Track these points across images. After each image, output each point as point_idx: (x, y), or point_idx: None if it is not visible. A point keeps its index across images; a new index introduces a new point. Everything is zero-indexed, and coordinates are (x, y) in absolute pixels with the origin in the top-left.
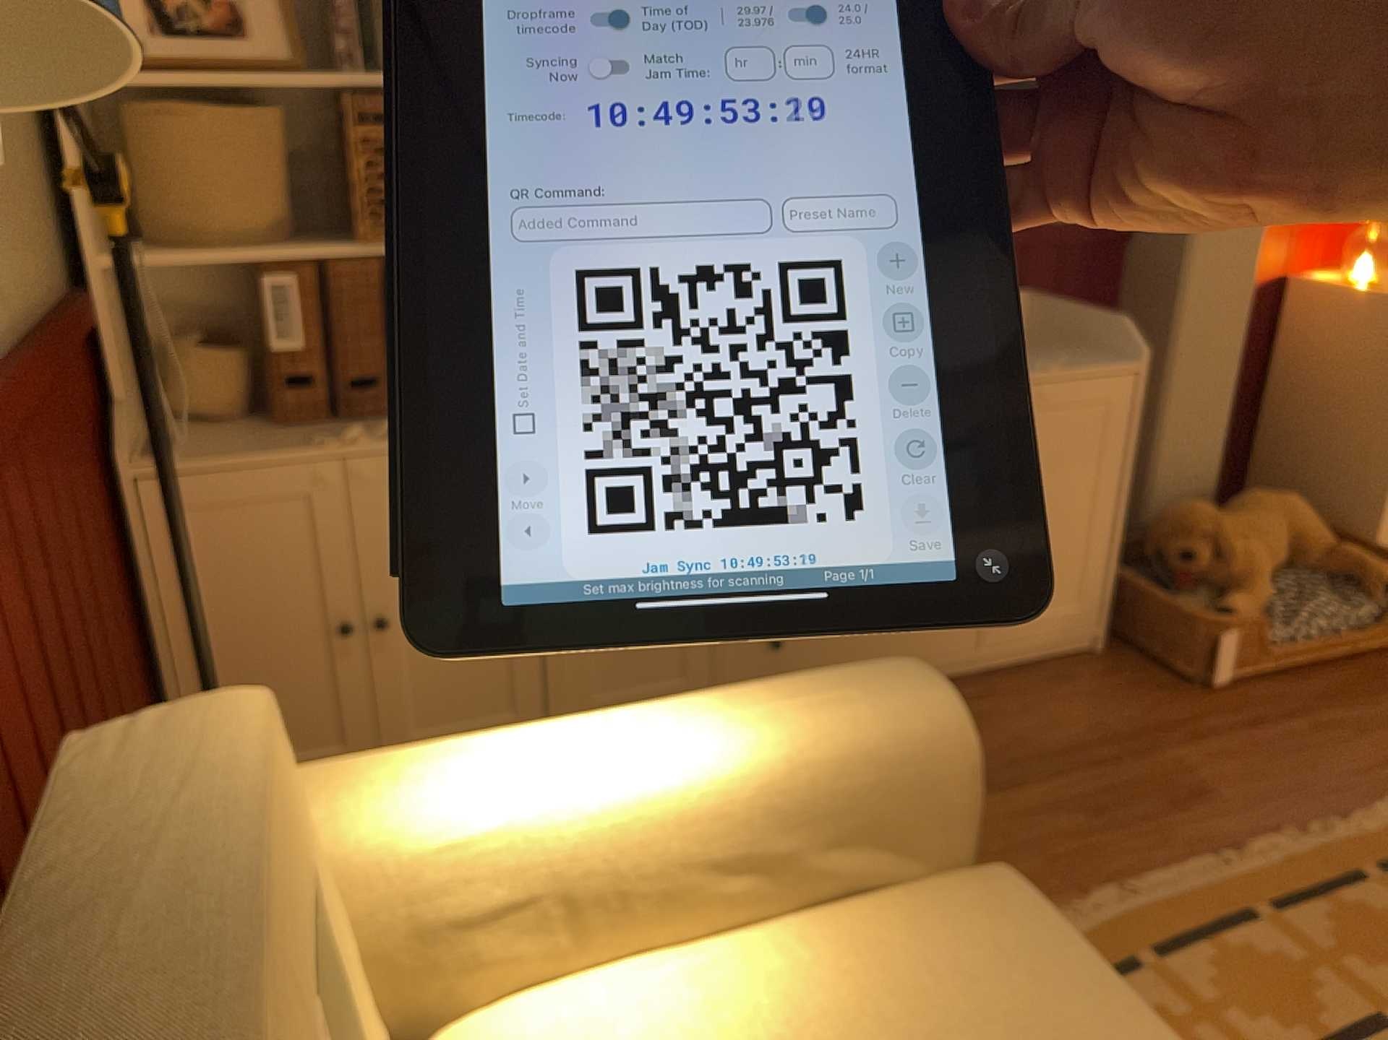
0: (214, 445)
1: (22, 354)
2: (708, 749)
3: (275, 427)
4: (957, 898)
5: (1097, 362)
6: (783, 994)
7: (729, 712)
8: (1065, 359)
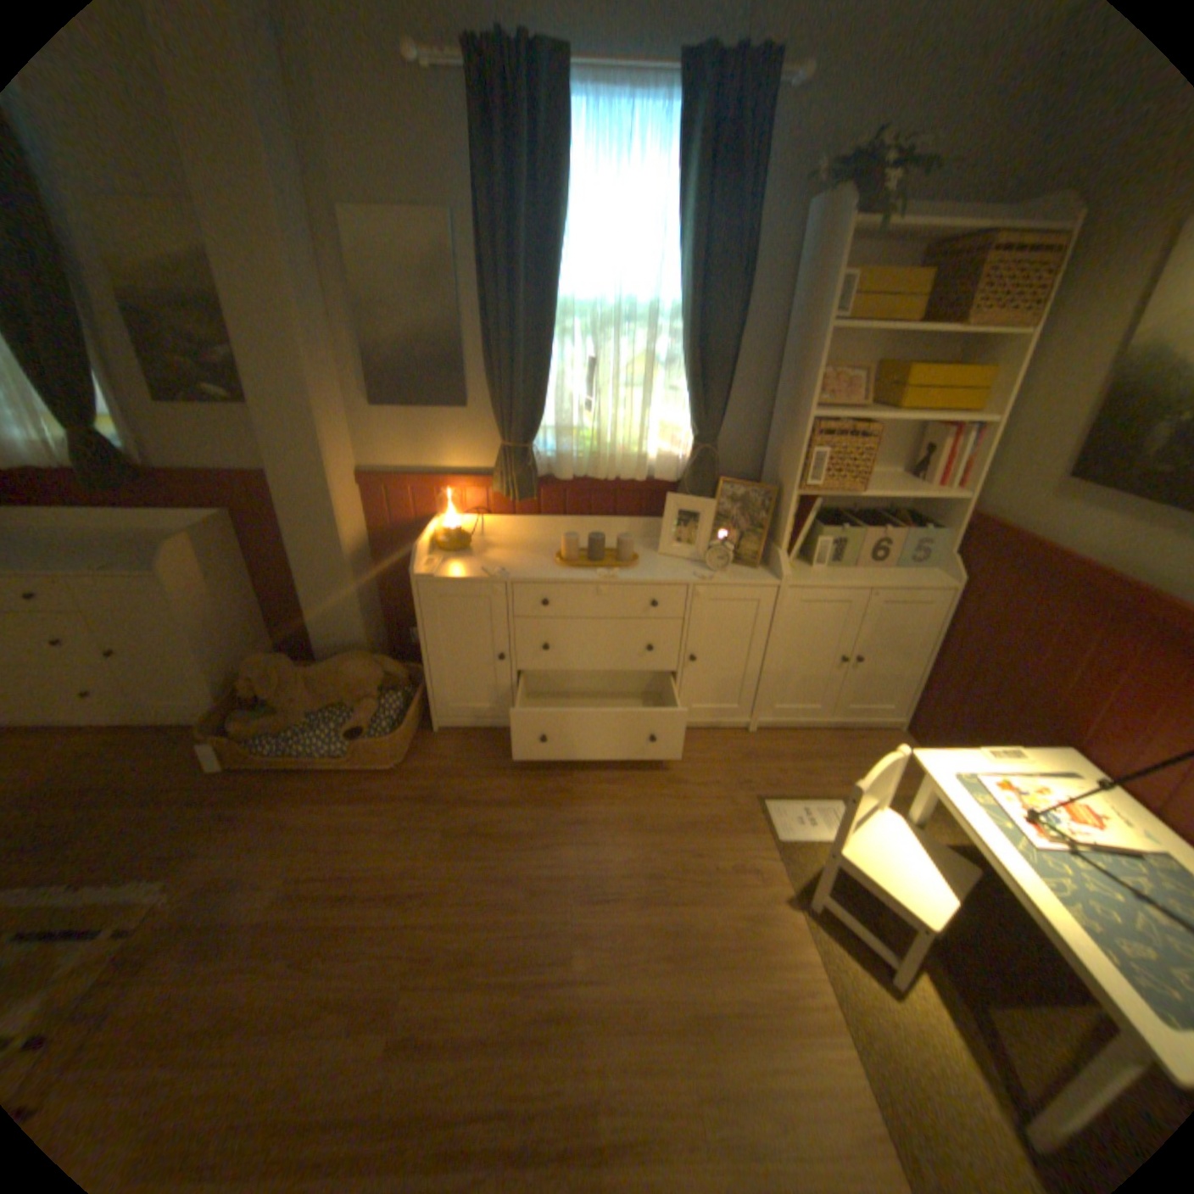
0: None
1: None
2: None
3: None
4: None
5: (140, 568)
6: None
7: None
8: (136, 563)
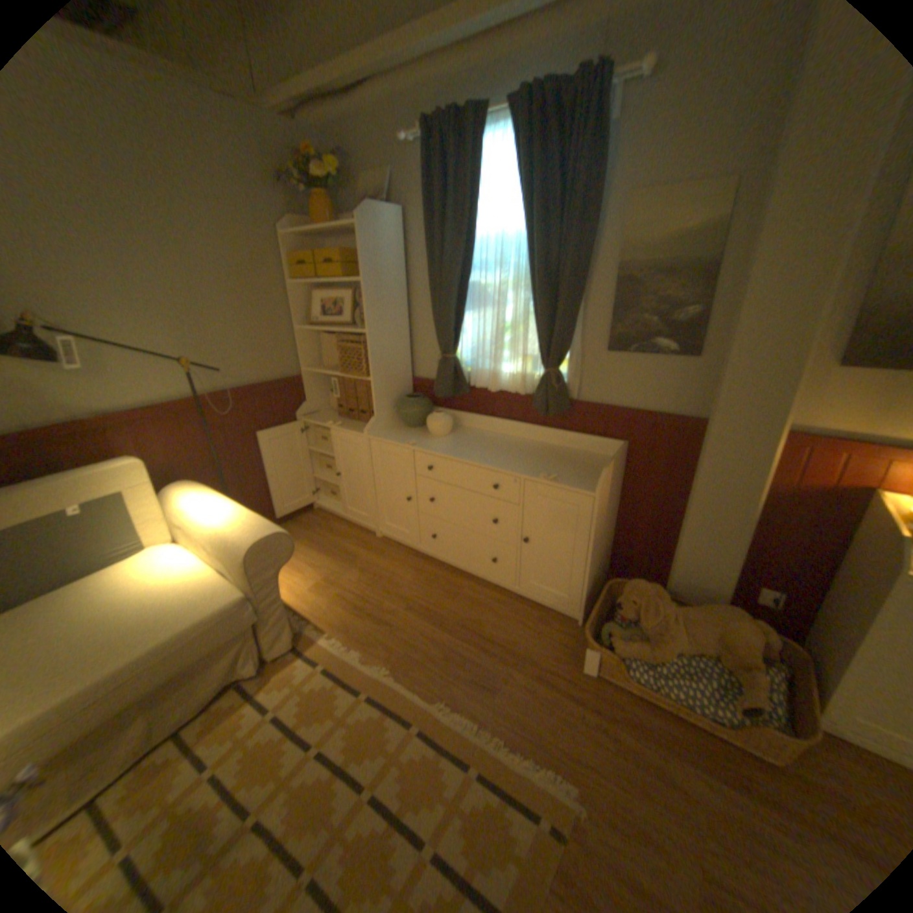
0: (323, 416)
1: (231, 389)
2: (216, 519)
3: (338, 416)
4: (224, 591)
5: (579, 485)
6: (180, 576)
7: (233, 516)
8: (572, 478)
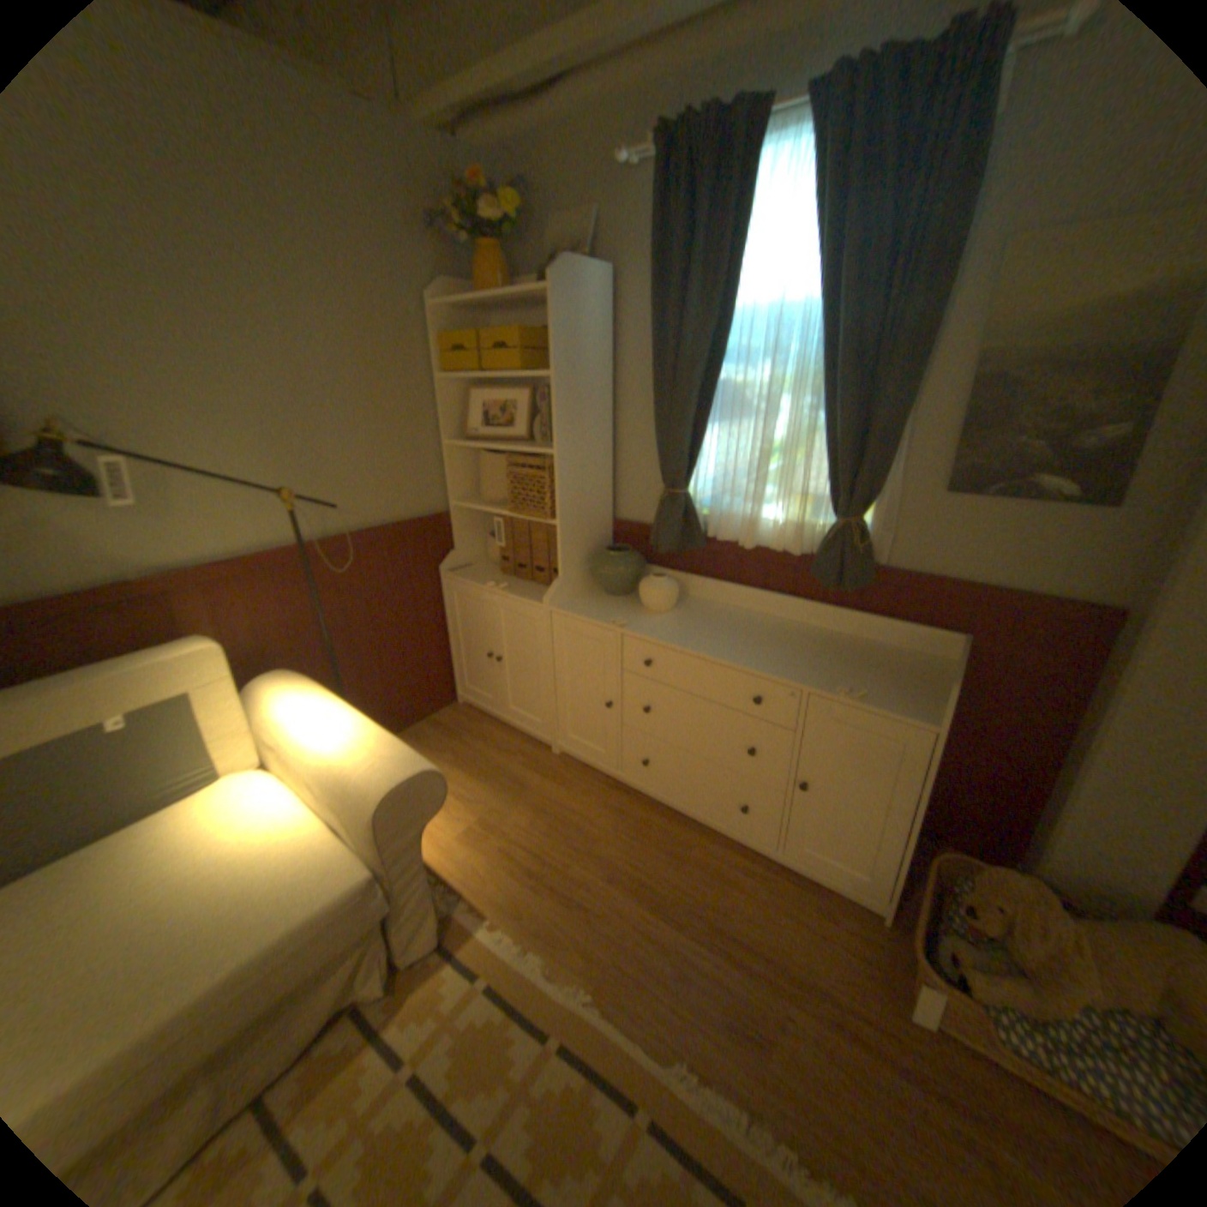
0: (477, 572)
1: (350, 533)
2: (328, 744)
3: (500, 573)
4: (340, 867)
5: (908, 710)
6: (271, 835)
7: (354, 739)
8: (890, 696)
